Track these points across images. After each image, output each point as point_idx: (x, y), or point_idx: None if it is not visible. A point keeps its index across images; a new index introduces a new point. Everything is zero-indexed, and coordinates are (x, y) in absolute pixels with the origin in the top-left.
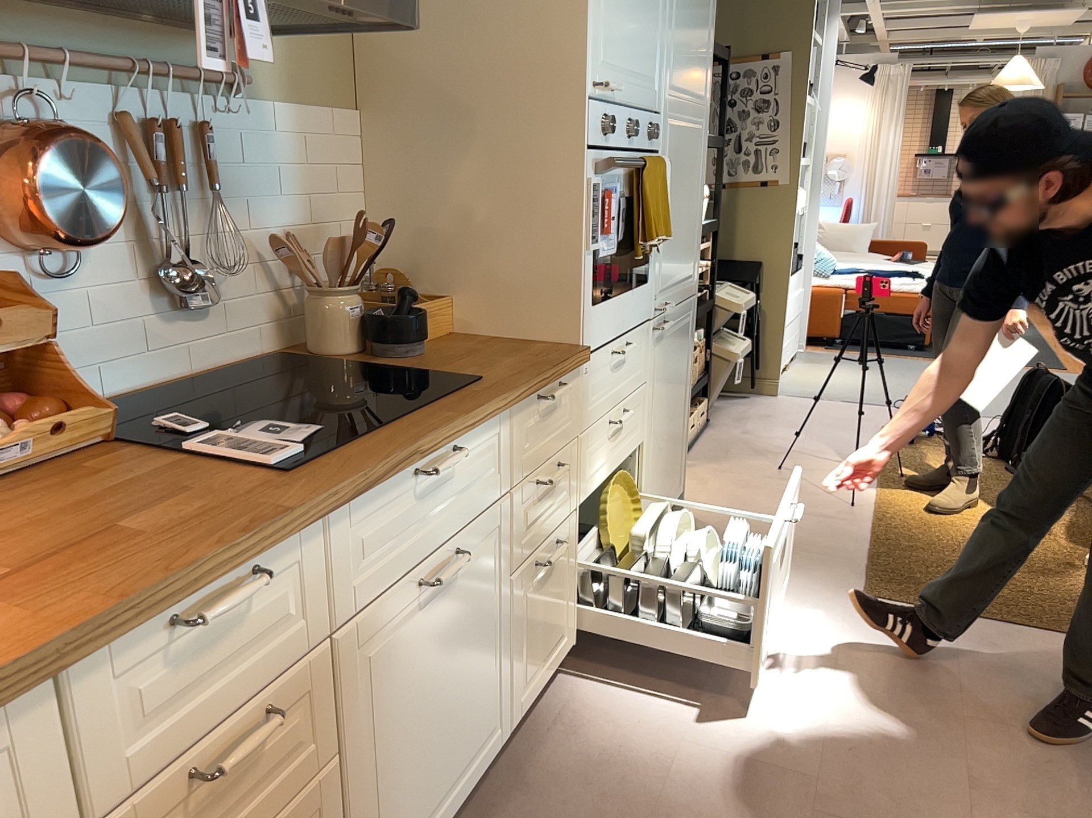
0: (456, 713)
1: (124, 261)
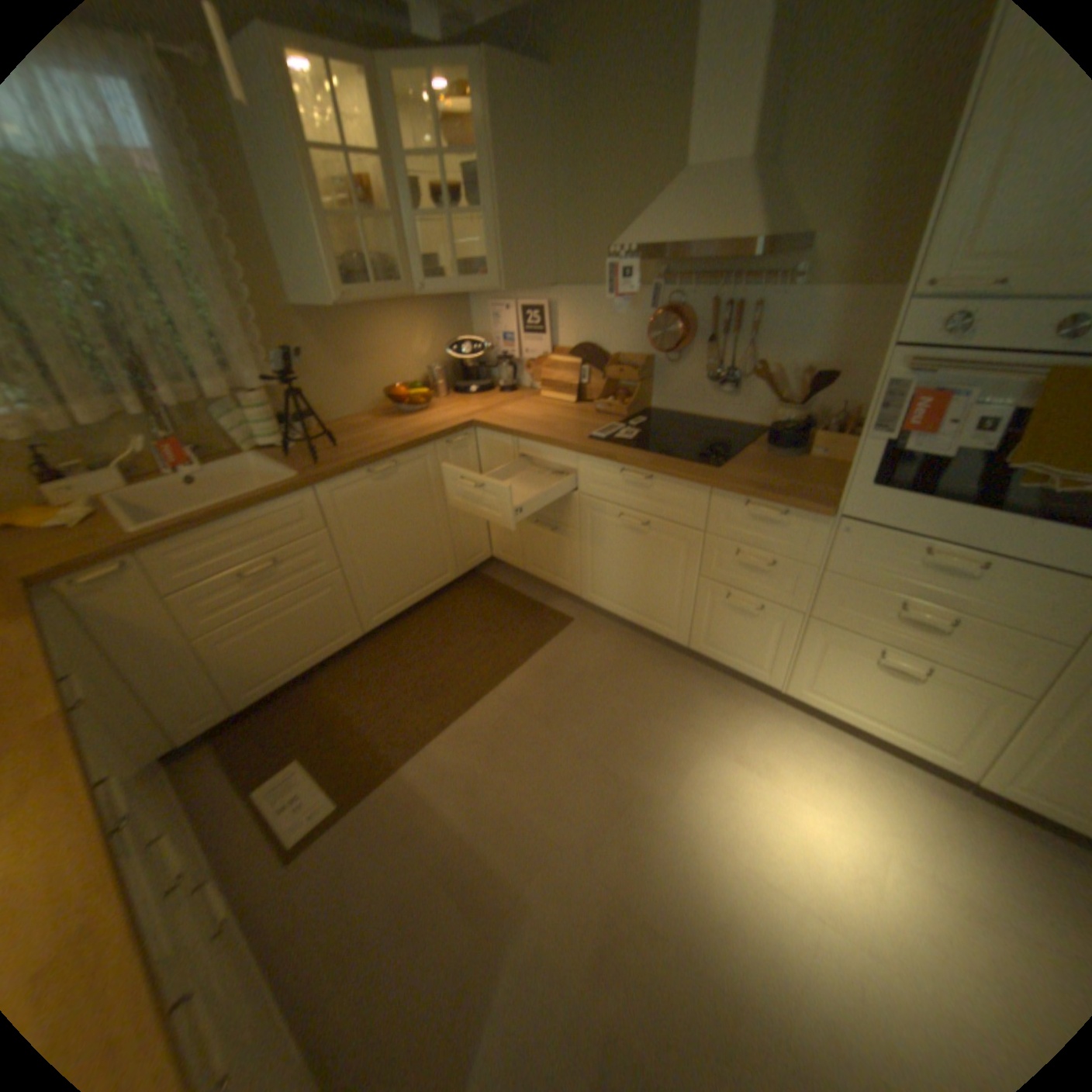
0: (642, 588)
1: (700, 361)
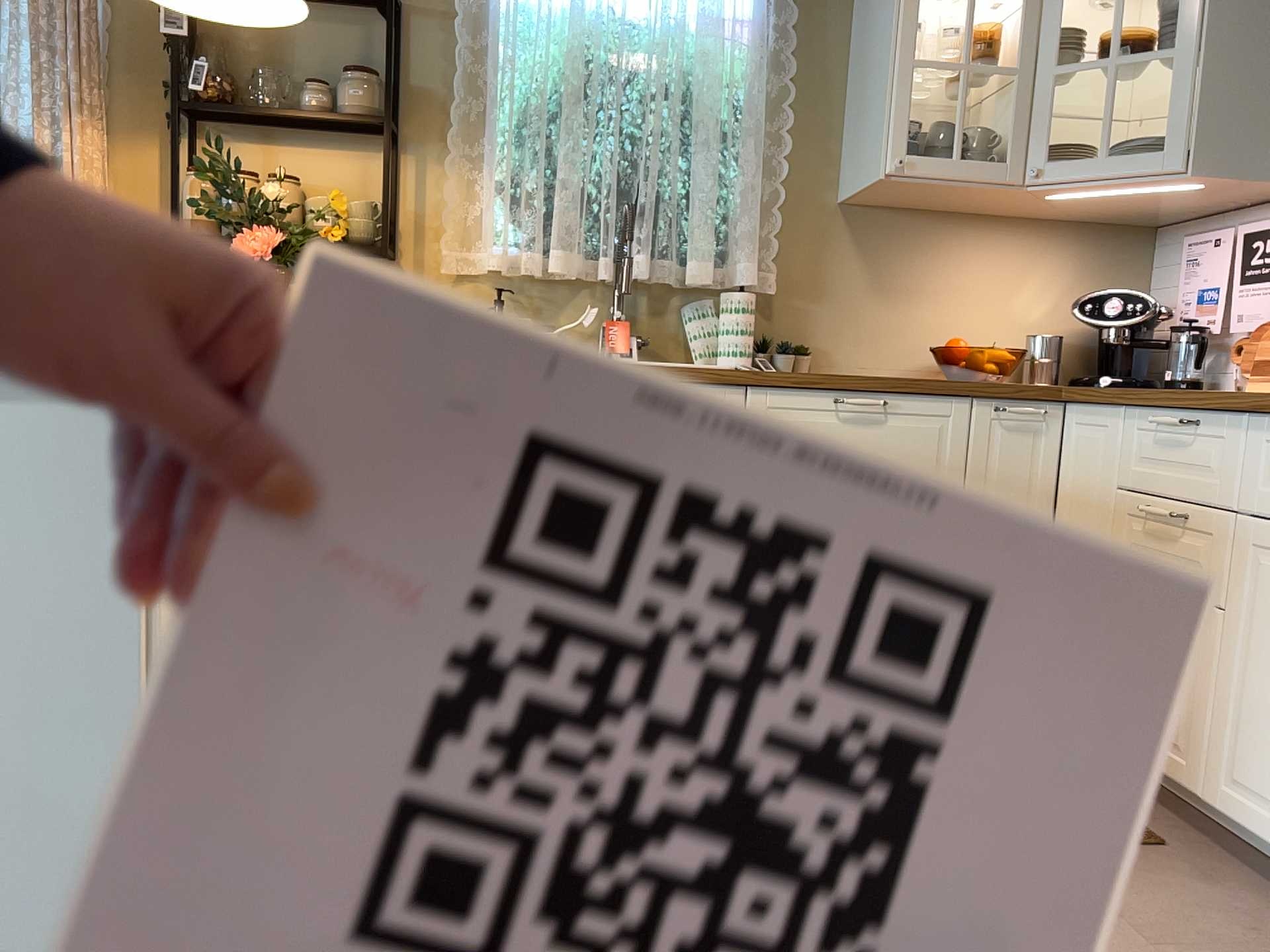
0: None
1: None
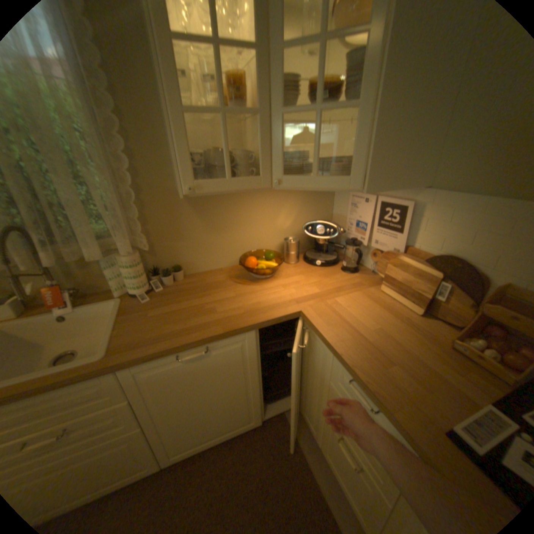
0: None
1: None
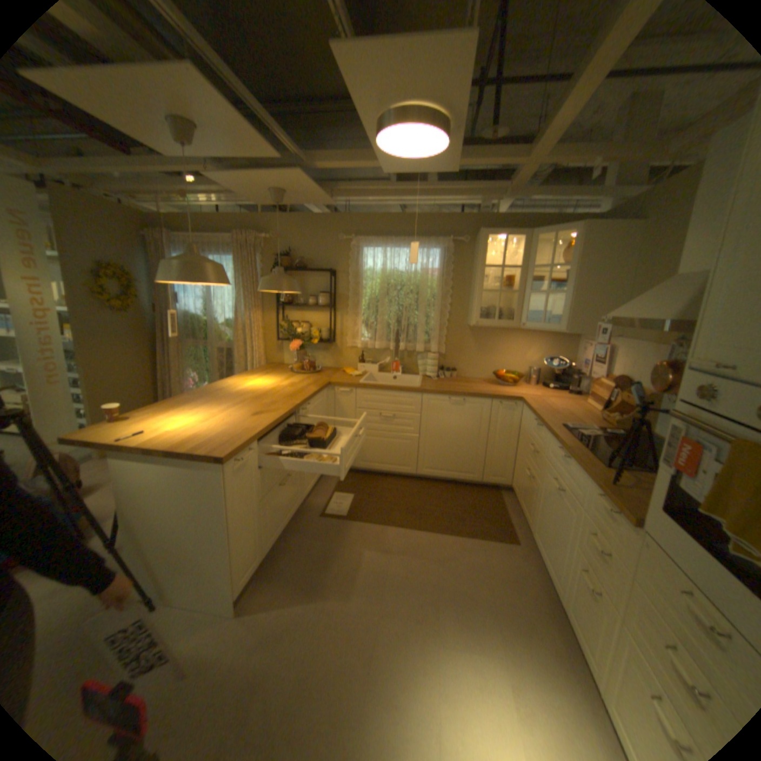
0: (554, 542)
1: None
